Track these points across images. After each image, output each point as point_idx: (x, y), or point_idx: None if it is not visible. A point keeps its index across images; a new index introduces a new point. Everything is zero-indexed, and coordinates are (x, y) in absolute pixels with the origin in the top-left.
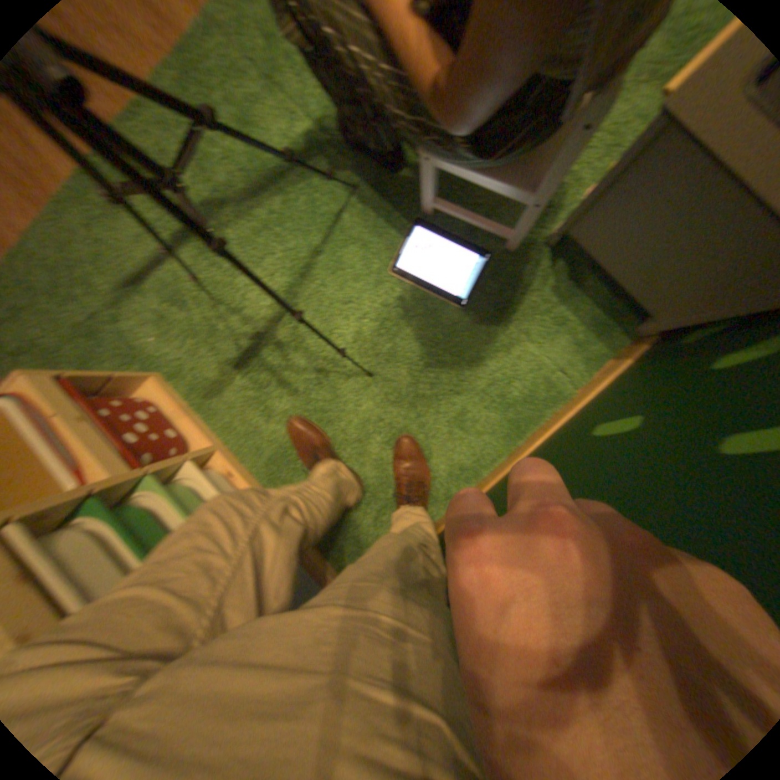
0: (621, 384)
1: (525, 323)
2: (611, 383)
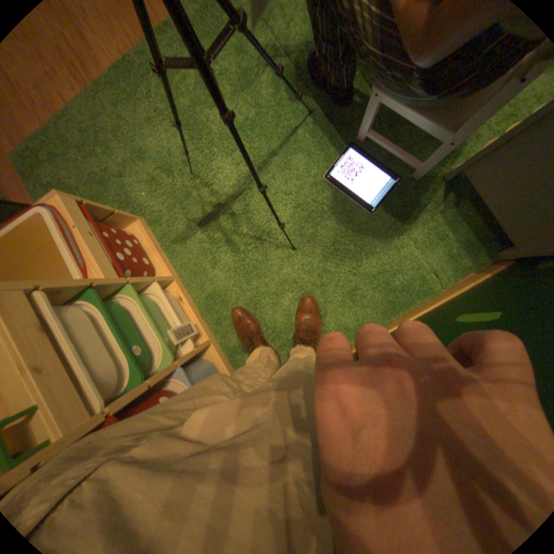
0: (483, 290)
1: (415, 234)
2: (474, 288)
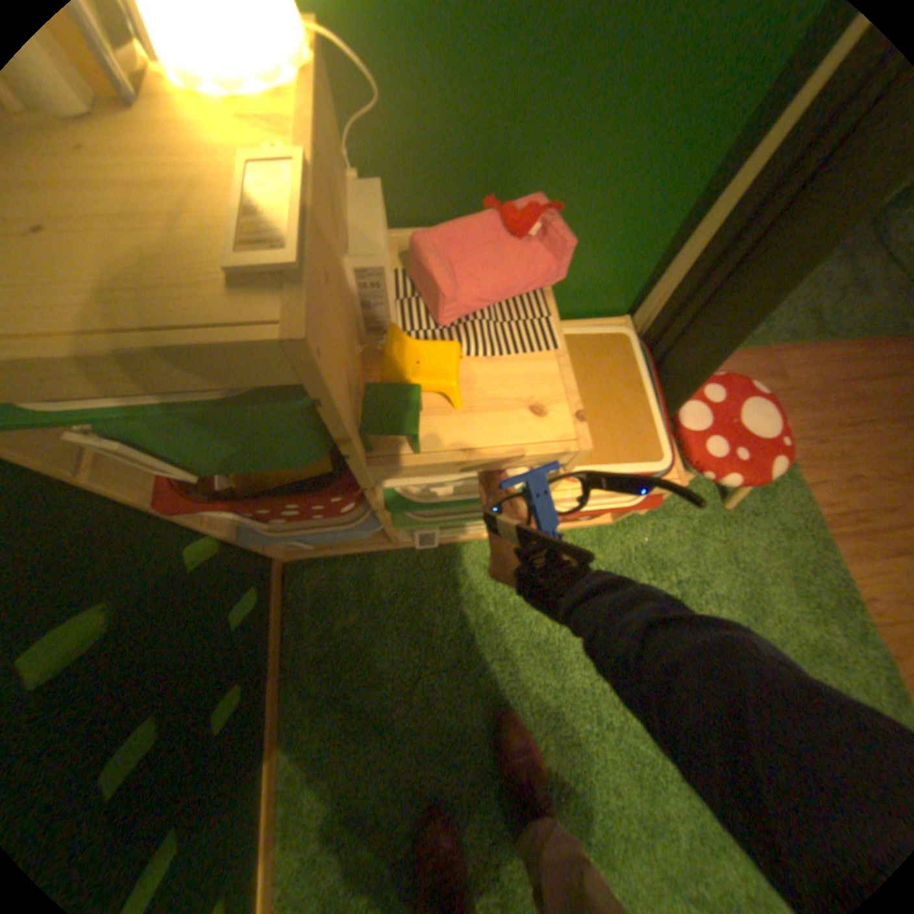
0: None
1: None
2: None
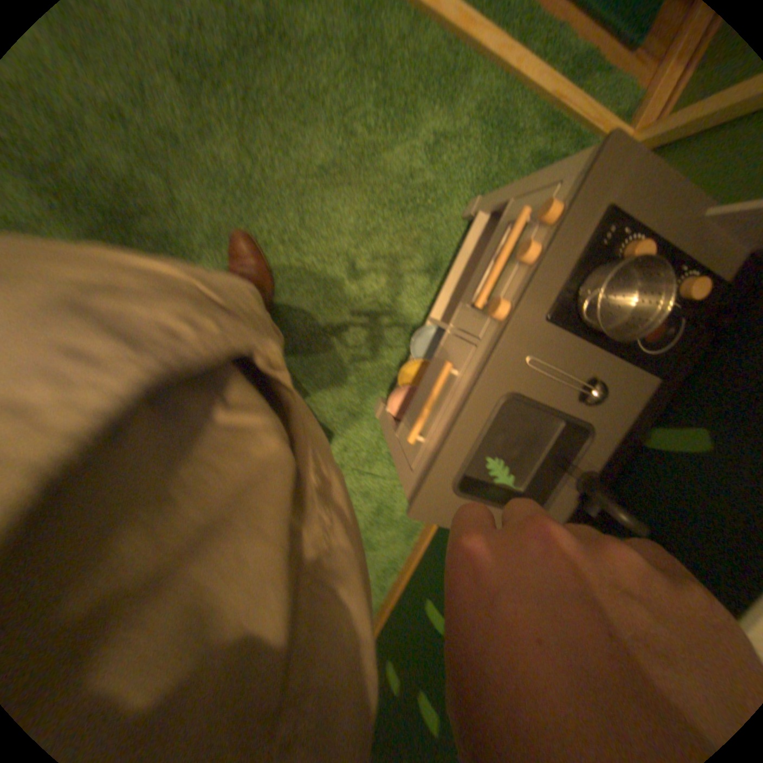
0: None
1: (381, 468)
2: None
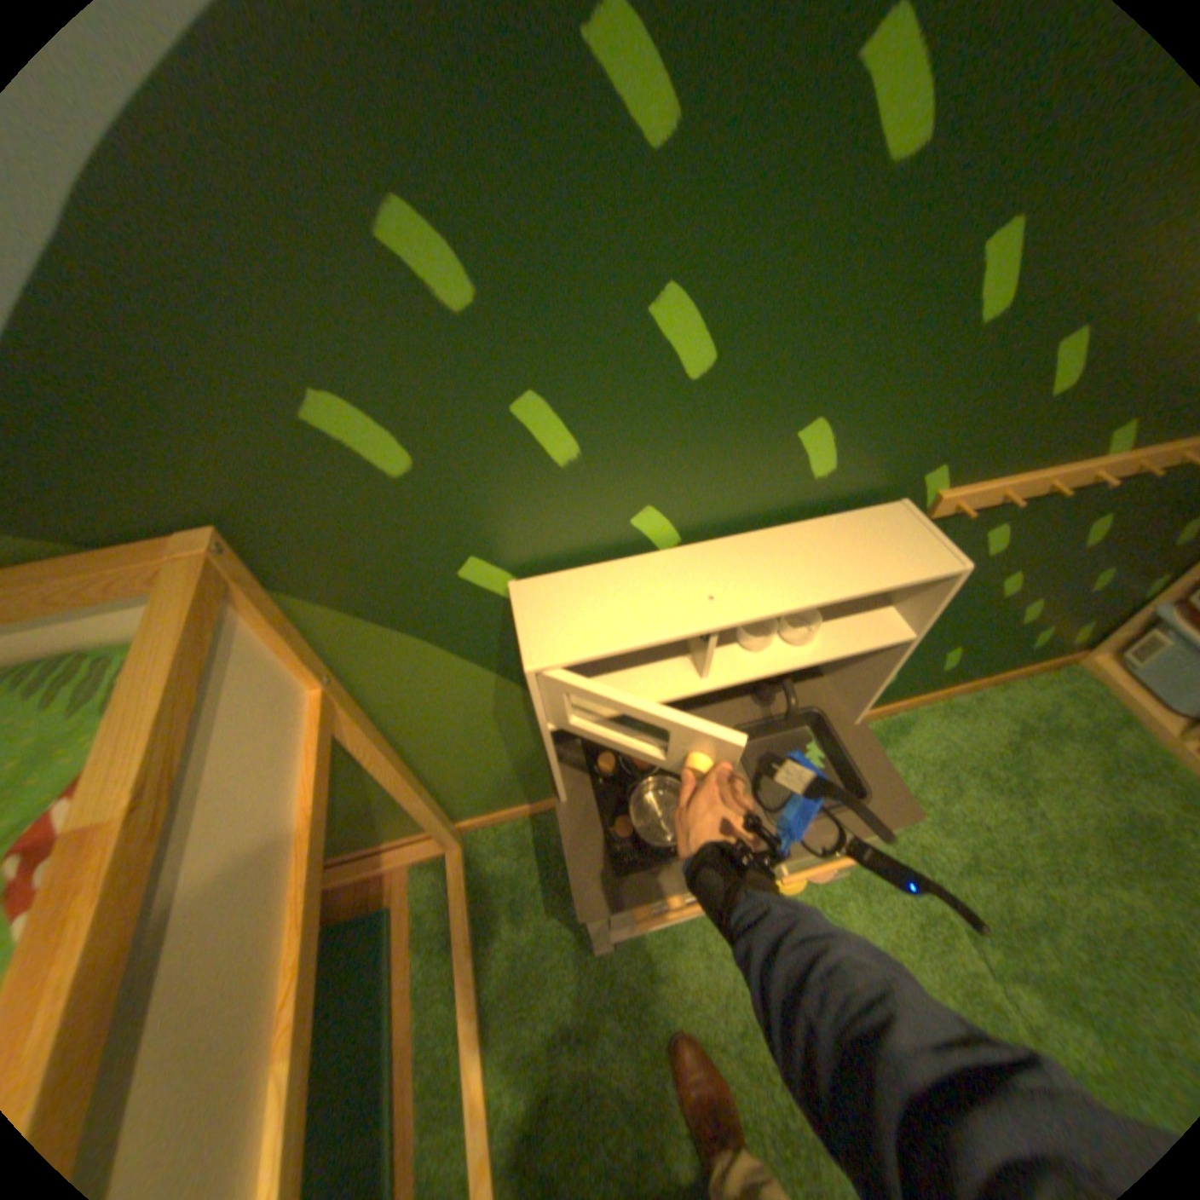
0: None
1: None
2: None
